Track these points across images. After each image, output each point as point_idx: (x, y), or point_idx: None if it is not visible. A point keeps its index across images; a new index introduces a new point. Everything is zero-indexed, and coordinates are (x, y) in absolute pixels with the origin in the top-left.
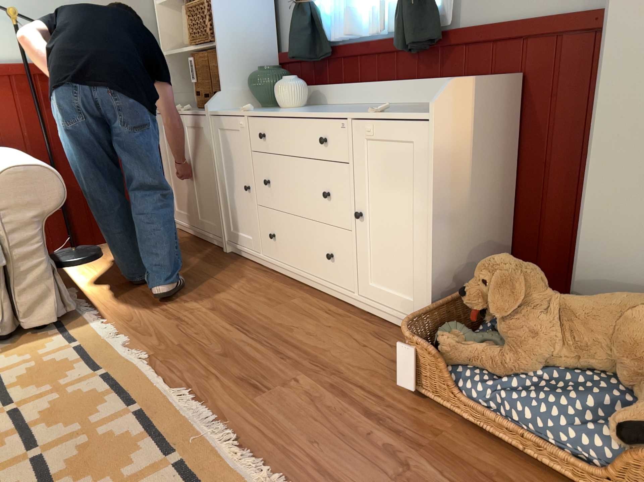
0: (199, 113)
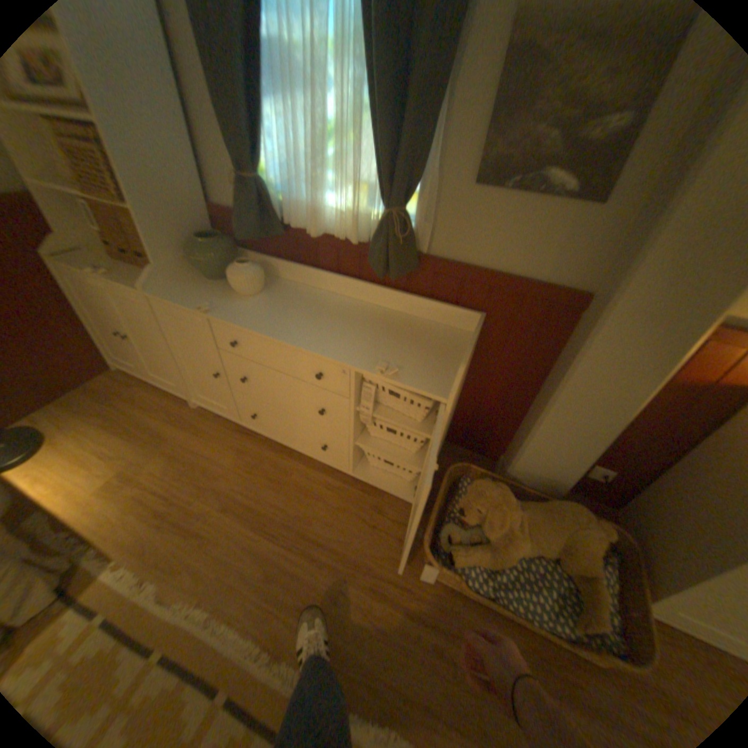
0: (125, 283)
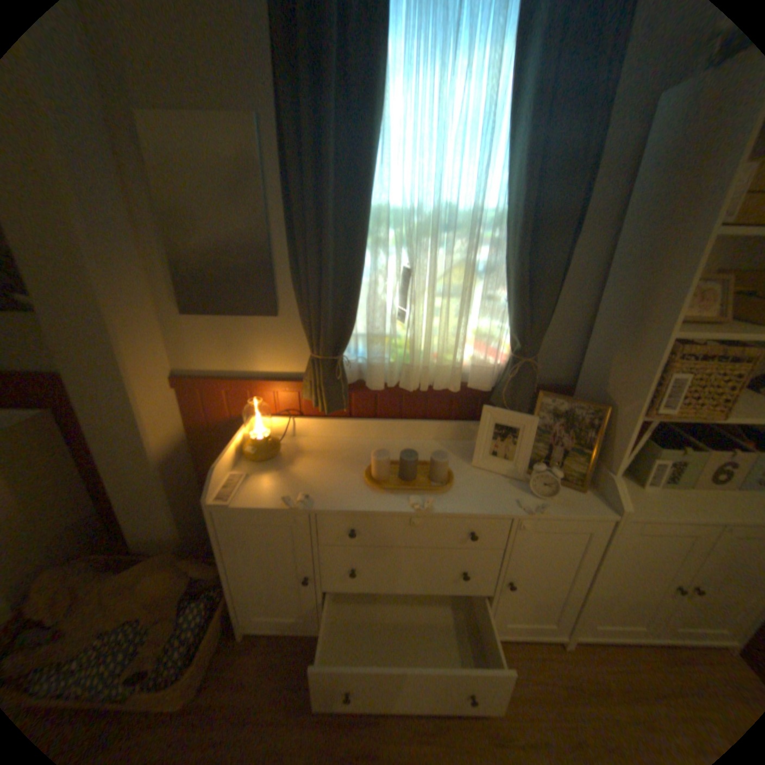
0: None
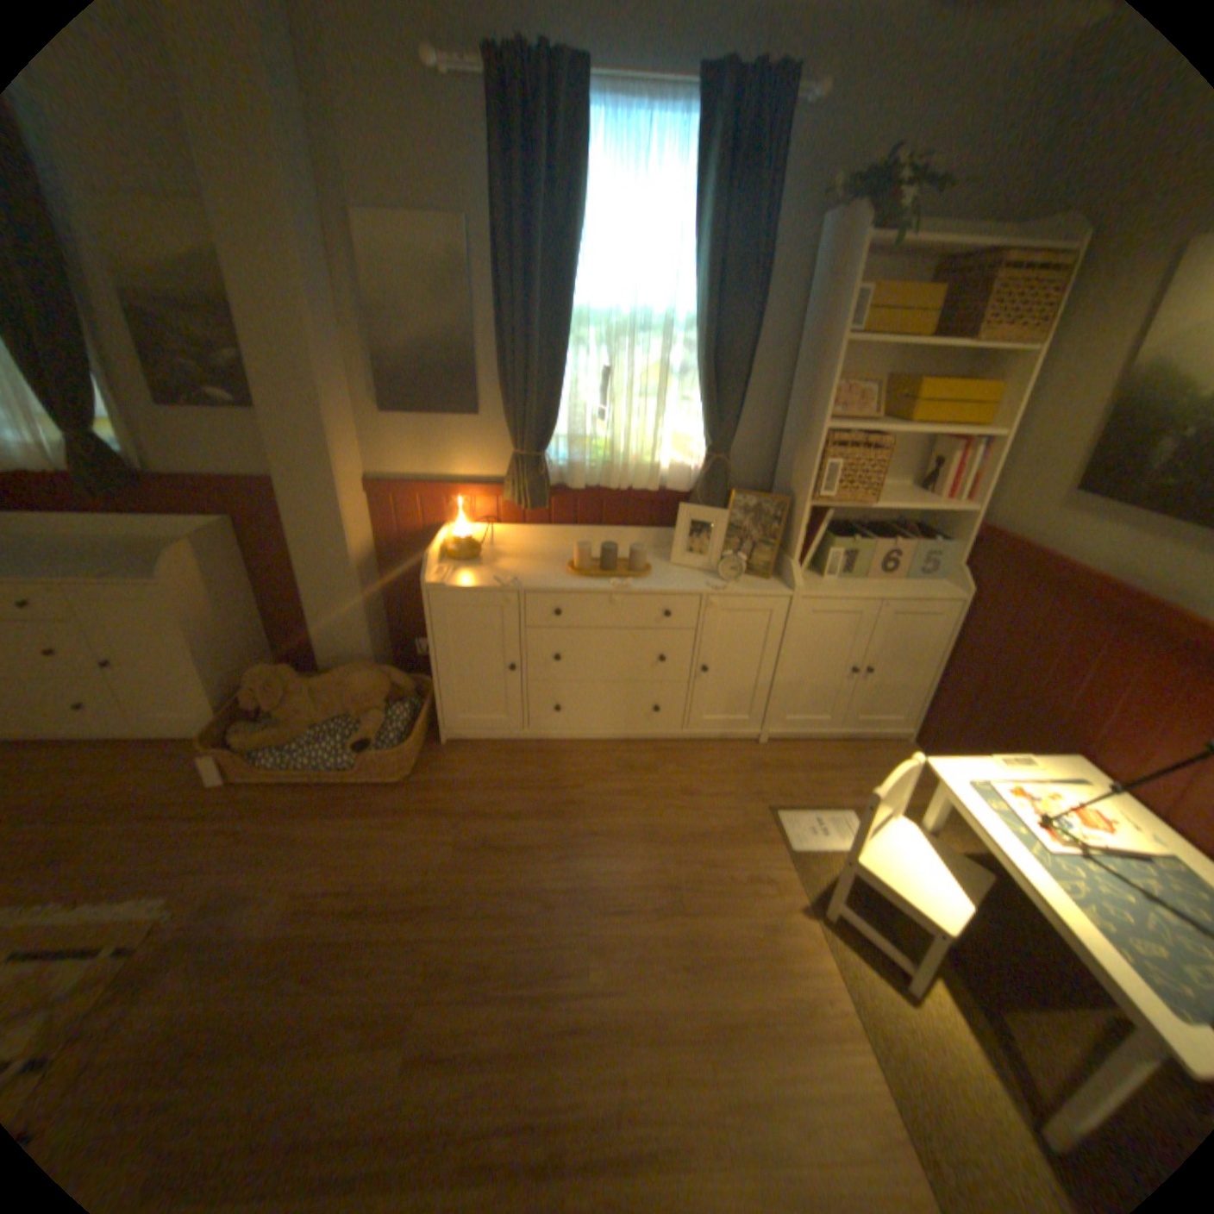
0: None
